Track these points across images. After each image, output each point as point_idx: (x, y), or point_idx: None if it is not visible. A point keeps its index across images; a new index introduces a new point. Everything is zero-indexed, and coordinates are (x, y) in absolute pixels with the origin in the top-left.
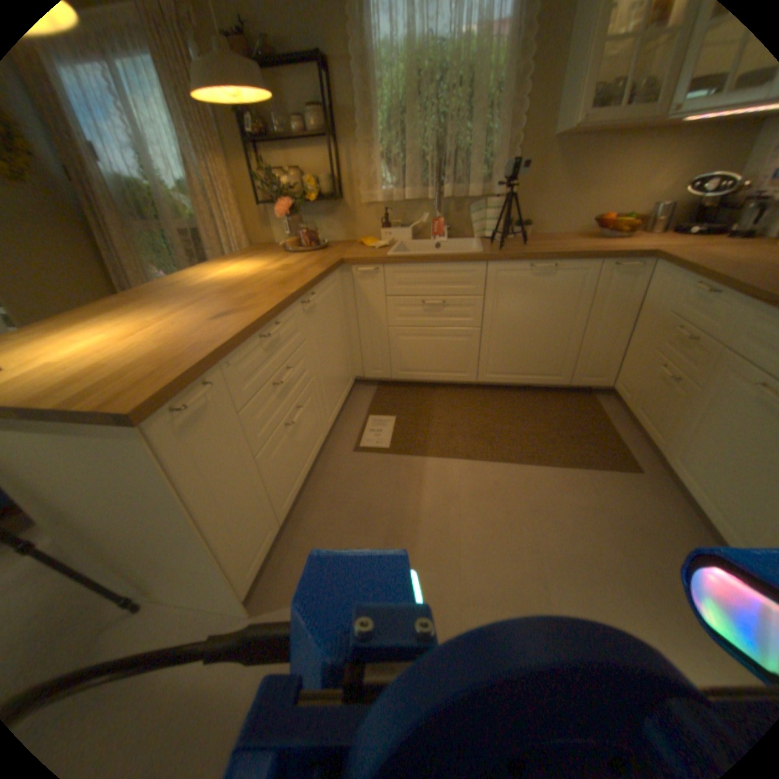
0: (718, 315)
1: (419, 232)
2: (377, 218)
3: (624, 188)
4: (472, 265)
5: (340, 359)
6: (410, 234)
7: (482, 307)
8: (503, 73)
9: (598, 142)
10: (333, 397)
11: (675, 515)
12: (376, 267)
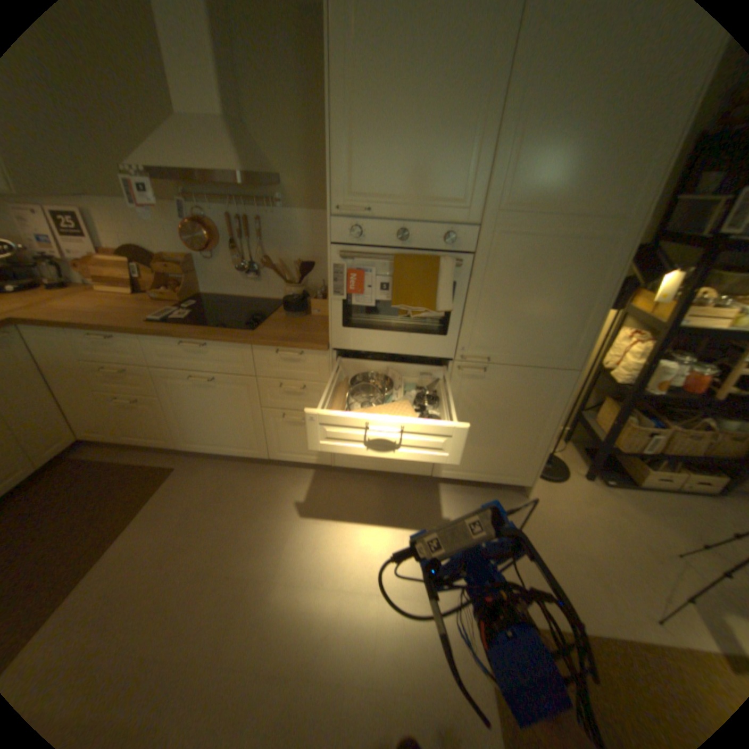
0: (125, 352)
1: None
2: None
3: None
4: None
5: None
6: None
7: None
8: None
9: None
10: None
11: (213, 471)
12: None
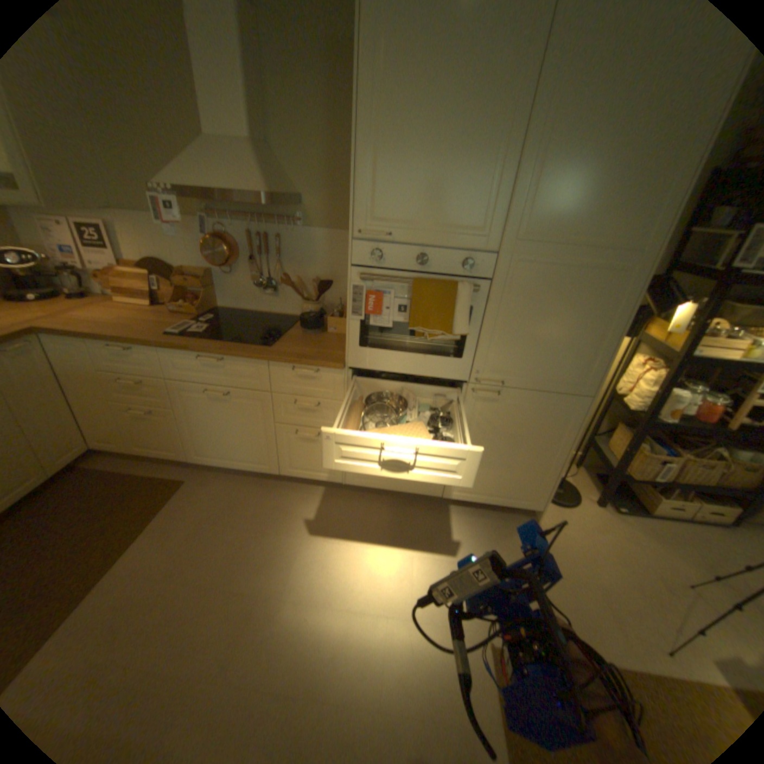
0: (142, 364)
1: None
2: None
3: None
4: None
5: None
6: None
7: None
8: None
9: None
10: None
11: (223, 485)
12: None
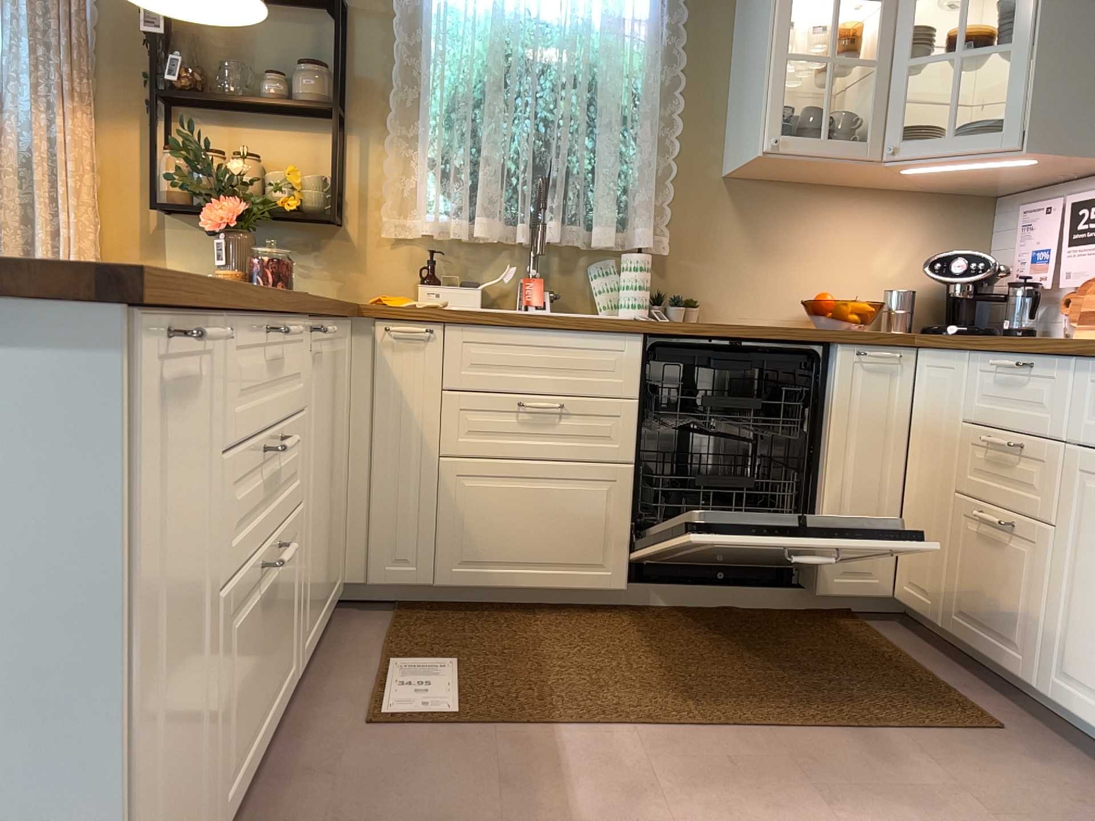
0: (1042, 403)
1: (496, 301)
2: (414, 268)
3: (837, 267)
4: (620, 338)
5: (334, 512)
6: (482, 300)
7: (640, 422)
8: (644, 81)
9: (790, 196)
10: (317, 593)
11: (1092, 792)
12: (432, 329)
